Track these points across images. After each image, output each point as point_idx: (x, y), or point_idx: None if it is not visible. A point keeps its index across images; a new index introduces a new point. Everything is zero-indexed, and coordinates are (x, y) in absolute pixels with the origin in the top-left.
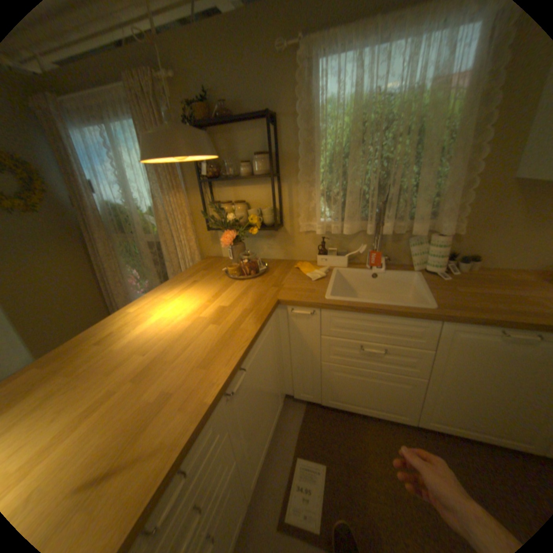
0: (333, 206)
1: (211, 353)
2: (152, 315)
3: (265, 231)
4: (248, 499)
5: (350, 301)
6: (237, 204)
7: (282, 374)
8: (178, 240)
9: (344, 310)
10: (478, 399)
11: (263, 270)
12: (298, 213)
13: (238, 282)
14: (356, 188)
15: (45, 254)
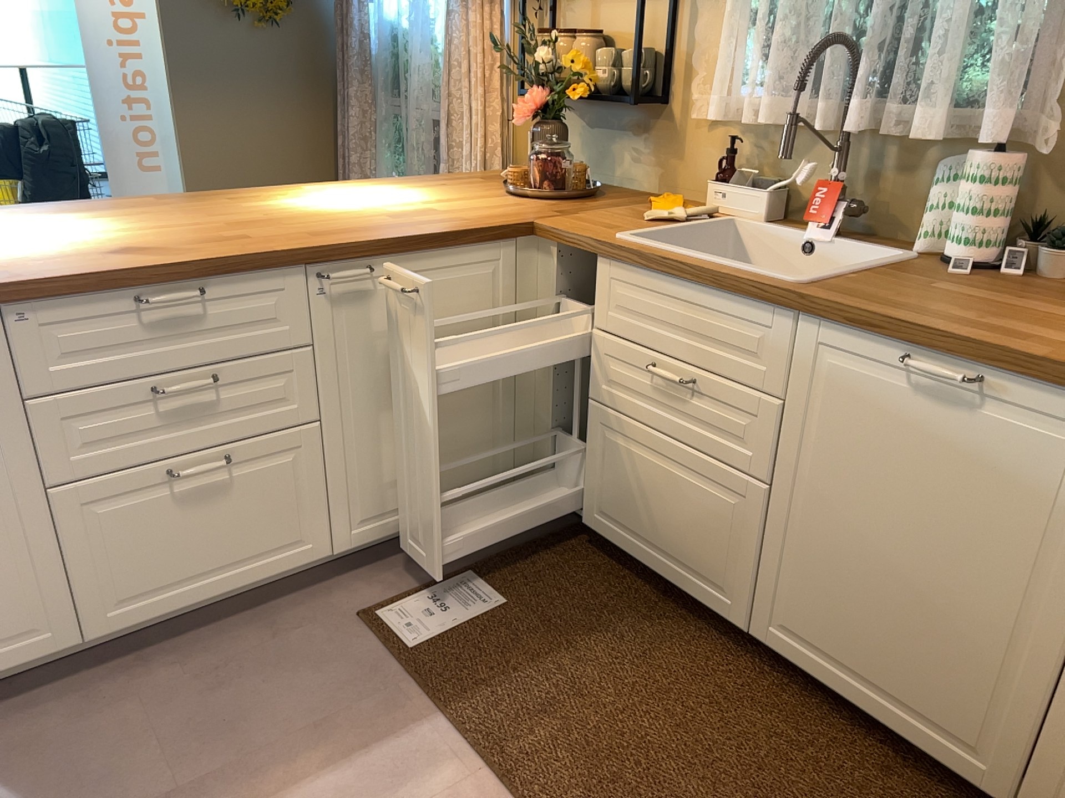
0: (756, 54)
1: (340, 231)
2: (326, 196)
3: (631, 115)
4: (337, 544)
5: (651, 246)
6: (578, 36)
7: (525, 420)
8: (470, 115)
9: (628, 261)
10: (862, 565)
11: (577, 191)
12: (700, 75)
13: (509, 198)
14: (798, 6)
15: (270, 111)
